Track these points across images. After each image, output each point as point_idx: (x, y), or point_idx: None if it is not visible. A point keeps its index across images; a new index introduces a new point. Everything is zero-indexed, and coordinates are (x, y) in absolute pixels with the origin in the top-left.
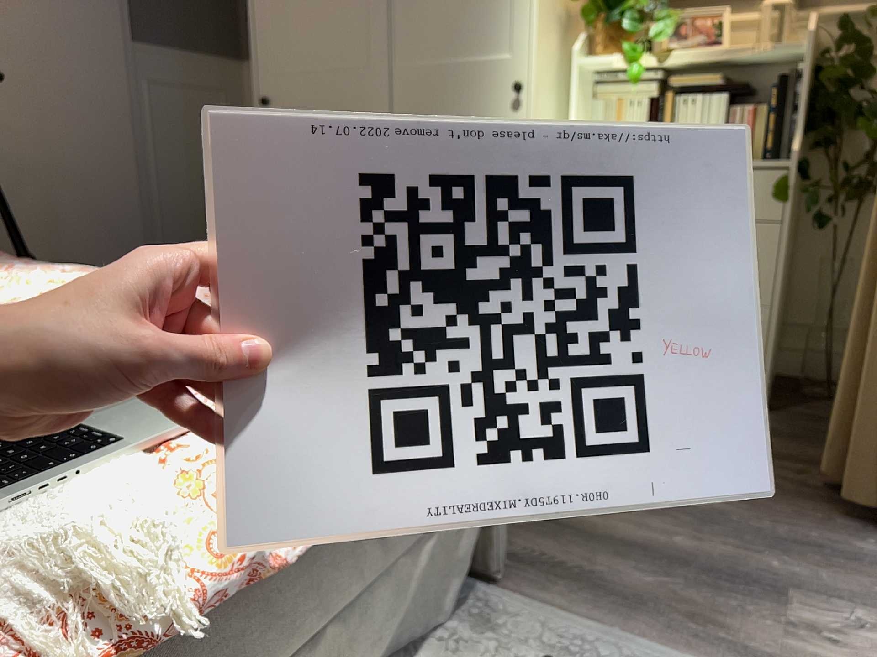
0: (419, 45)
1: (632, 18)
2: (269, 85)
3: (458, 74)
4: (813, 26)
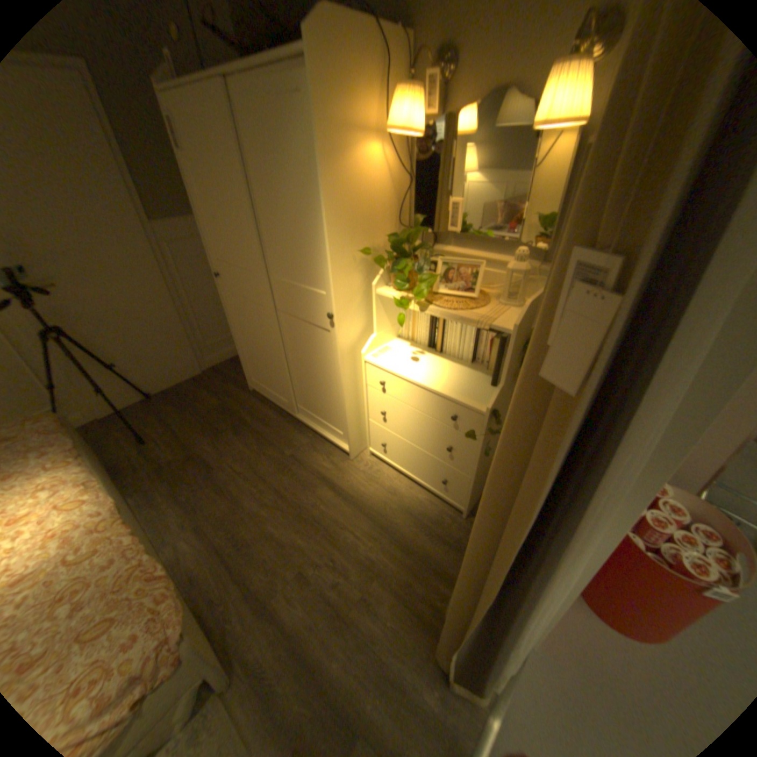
0: (280, 268)
1: (402, 280)
2: (217, 266)
3: (302, 294)
4: (519, 320)
